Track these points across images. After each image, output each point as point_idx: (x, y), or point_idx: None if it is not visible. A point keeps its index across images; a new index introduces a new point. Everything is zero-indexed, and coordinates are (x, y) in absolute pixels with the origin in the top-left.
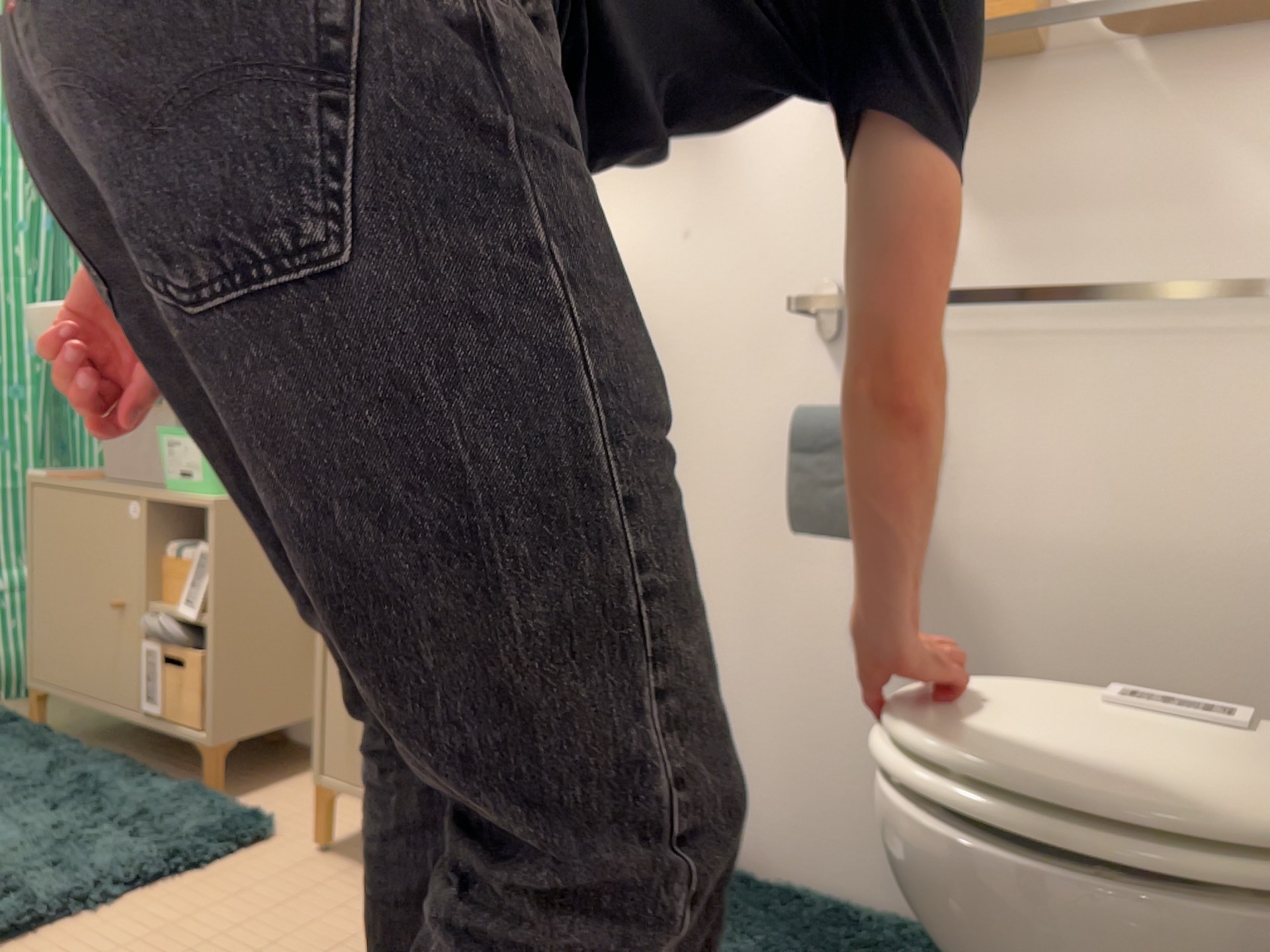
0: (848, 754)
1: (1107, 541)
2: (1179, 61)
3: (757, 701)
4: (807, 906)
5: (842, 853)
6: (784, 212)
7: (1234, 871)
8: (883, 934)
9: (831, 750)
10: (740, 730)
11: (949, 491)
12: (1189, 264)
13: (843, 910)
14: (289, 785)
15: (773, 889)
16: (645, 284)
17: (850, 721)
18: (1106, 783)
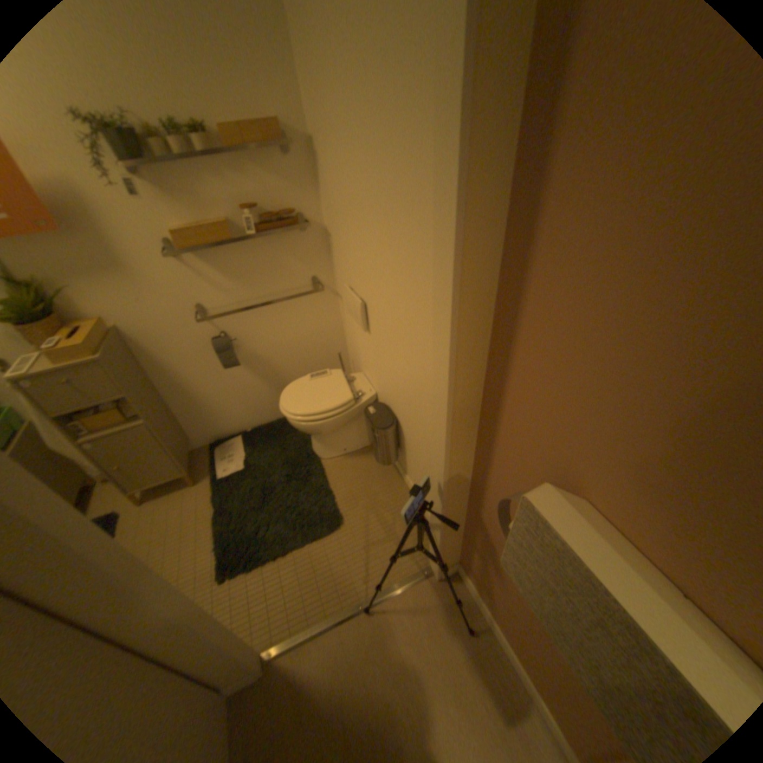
0: (253, 400)
1: (287, 340)
2: (264, 237)
3: (227, 402)
4: (261, 430)
5: (260, 416)
6: (170, 289)
7: (341, 408)
8: (278, 426)
9: (249, 401)
10: (225, 409)
11: (252, 343)
12: (283, 283)
13: (267, 426)
14: (93, 504)
15: (251, 432)
16: (128, 320)
17: (250, 394)
18: (322, 405)
